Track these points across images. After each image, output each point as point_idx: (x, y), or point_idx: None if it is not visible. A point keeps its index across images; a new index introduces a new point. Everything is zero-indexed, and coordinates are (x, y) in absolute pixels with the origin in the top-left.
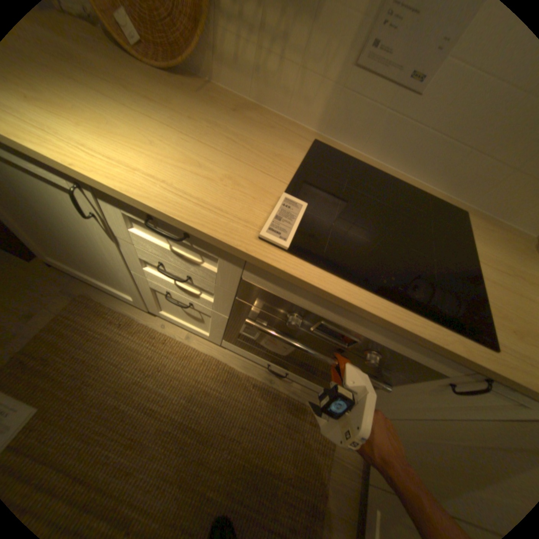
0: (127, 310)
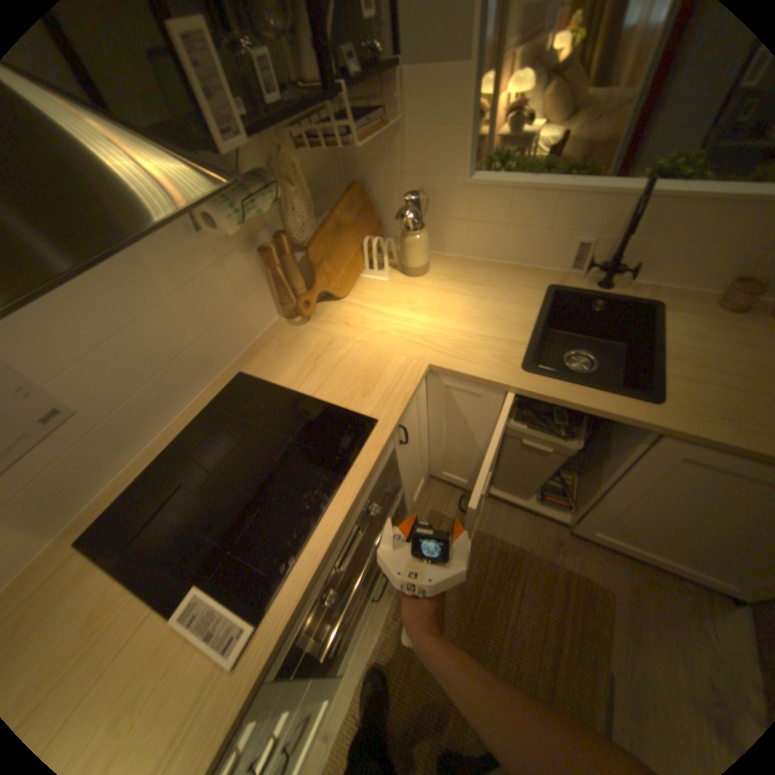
0: None
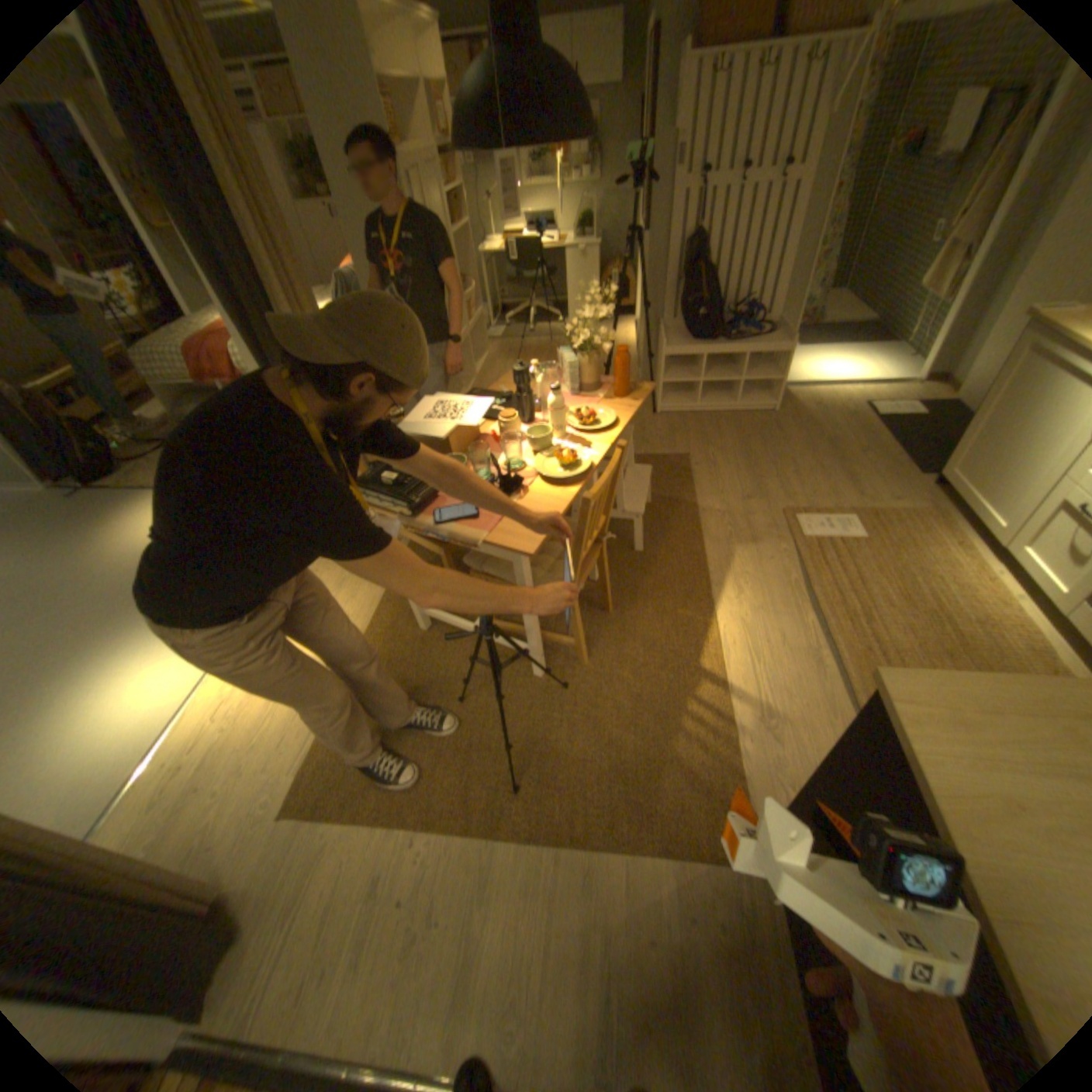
0: (975, 542)
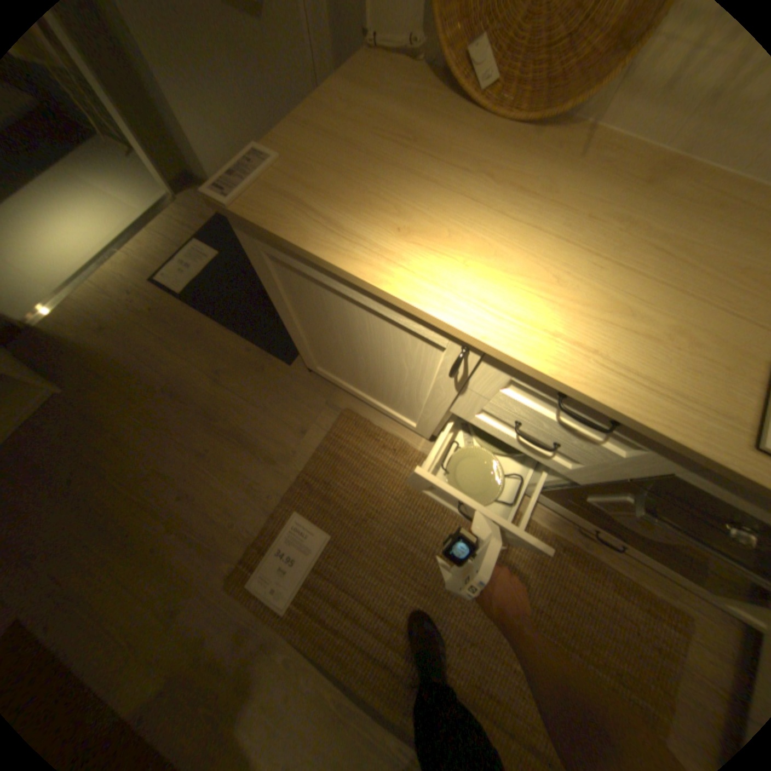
0: (399, 430)
